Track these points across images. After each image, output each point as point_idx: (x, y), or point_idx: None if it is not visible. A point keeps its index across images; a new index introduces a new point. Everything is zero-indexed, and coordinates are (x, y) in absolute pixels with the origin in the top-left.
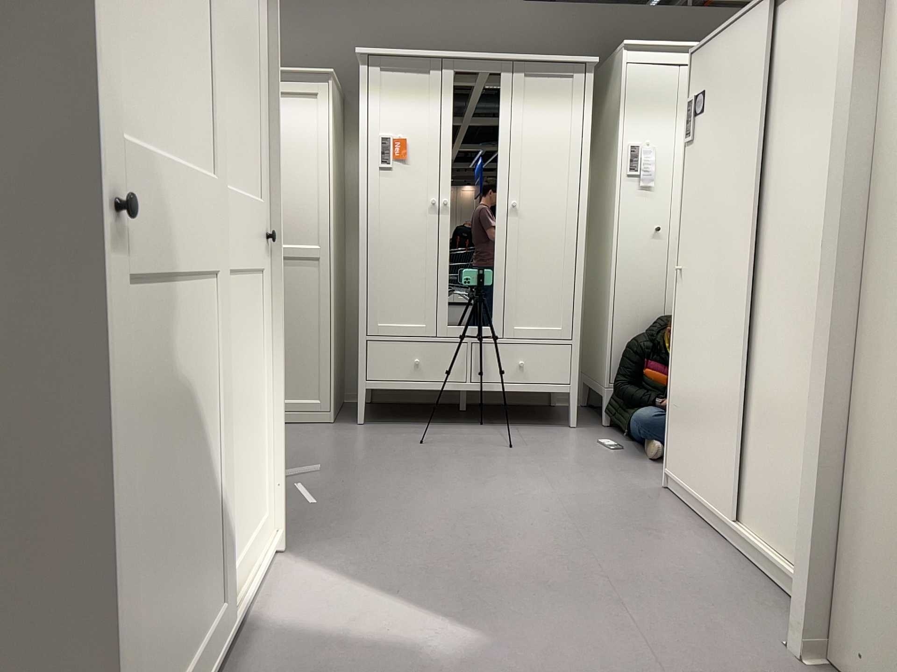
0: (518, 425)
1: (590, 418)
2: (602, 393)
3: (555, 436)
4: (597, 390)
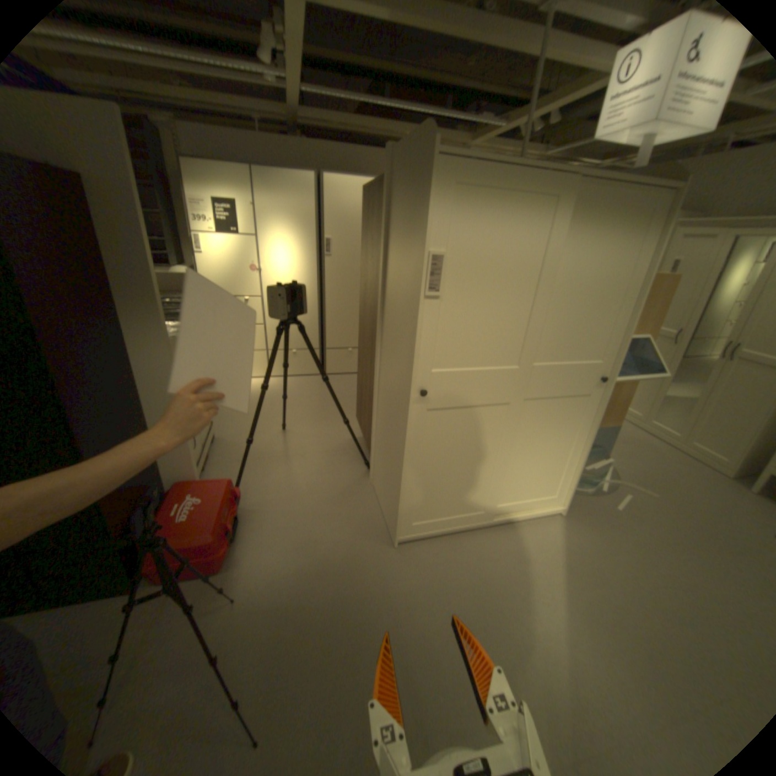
0: None
1: None
2: None
3: None
4: None
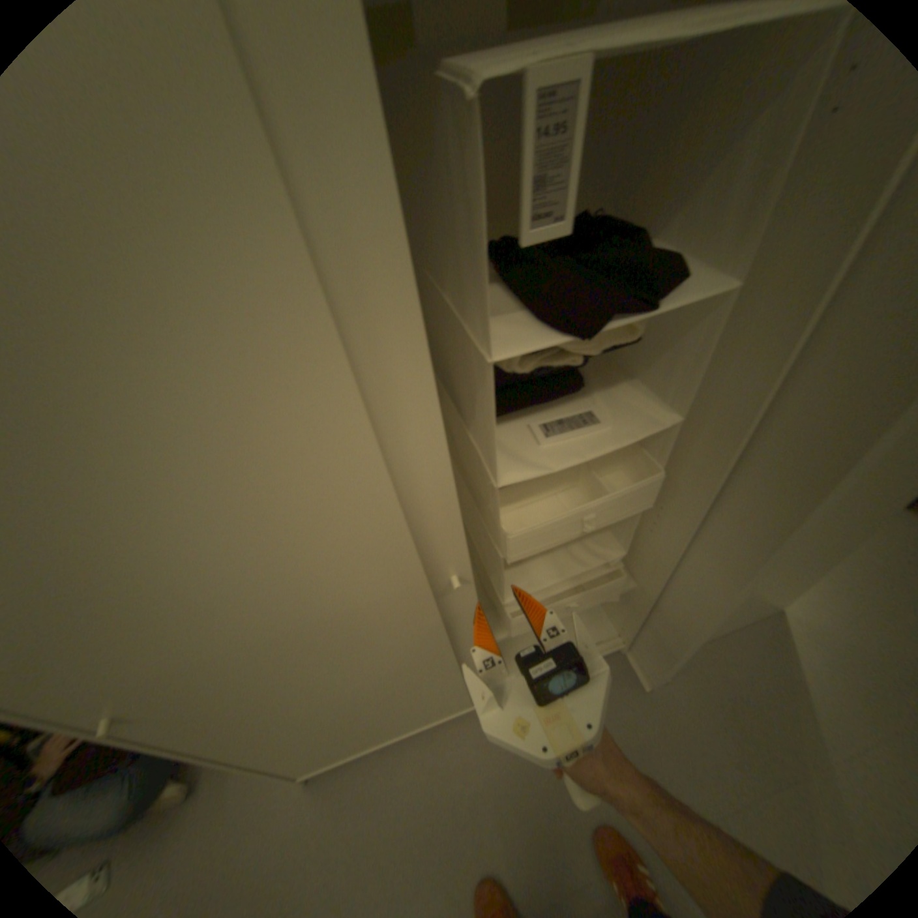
0: None
1: None
2: None
3: None
4: None
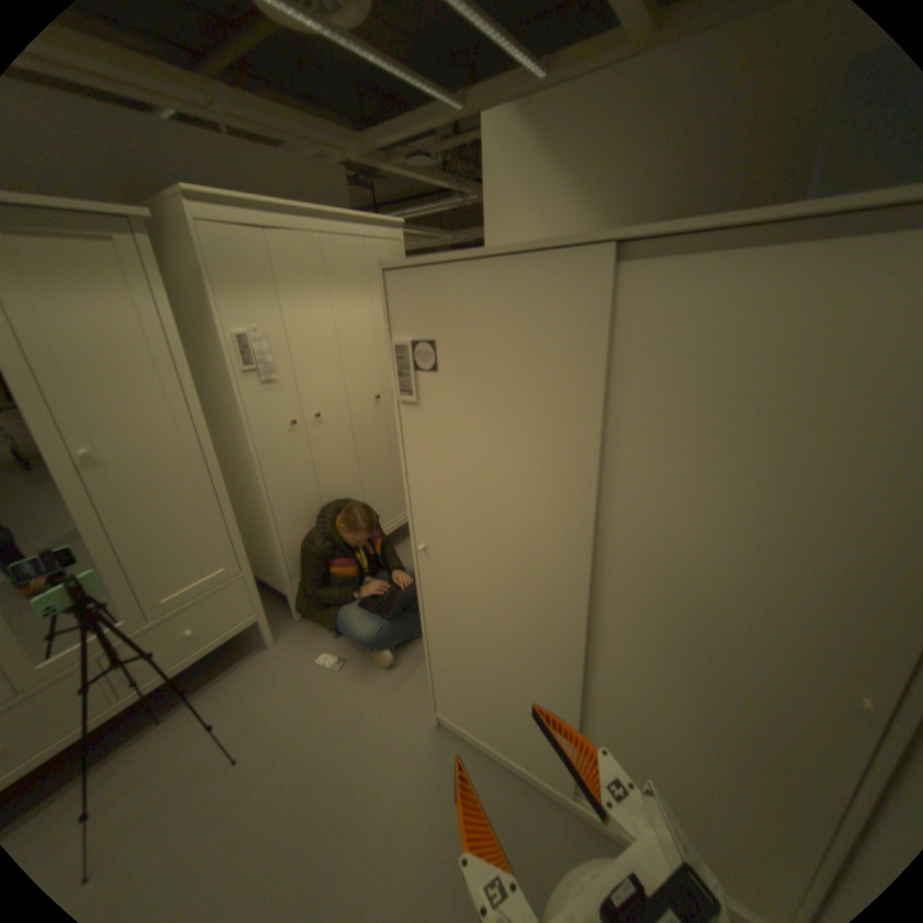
0: (204, 686)
1: (272, 613)
2: (280, 592)
3: (263, 684)
4: (272, 587)
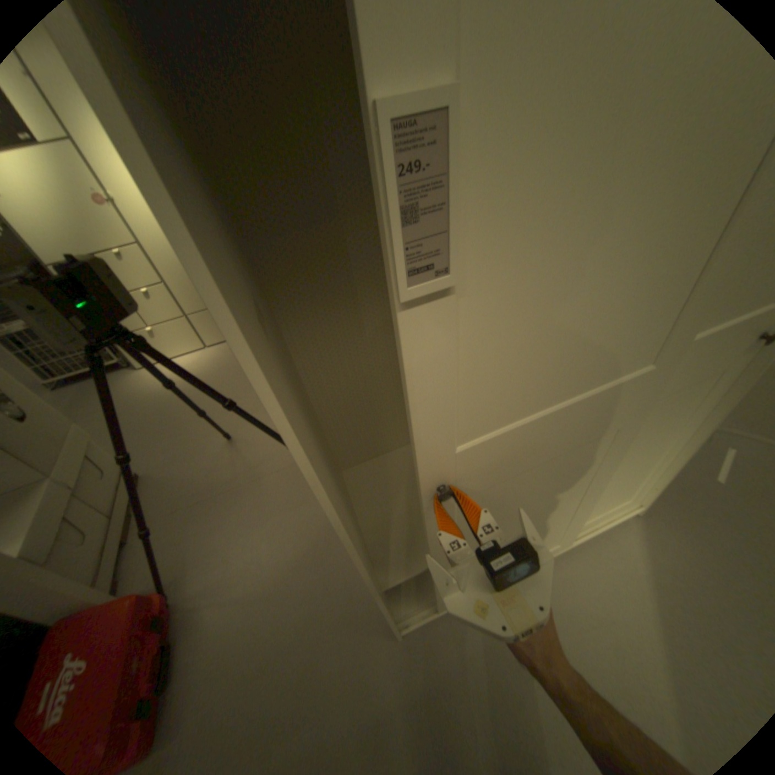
0: None
1: None
2: None
3: None
4: None
